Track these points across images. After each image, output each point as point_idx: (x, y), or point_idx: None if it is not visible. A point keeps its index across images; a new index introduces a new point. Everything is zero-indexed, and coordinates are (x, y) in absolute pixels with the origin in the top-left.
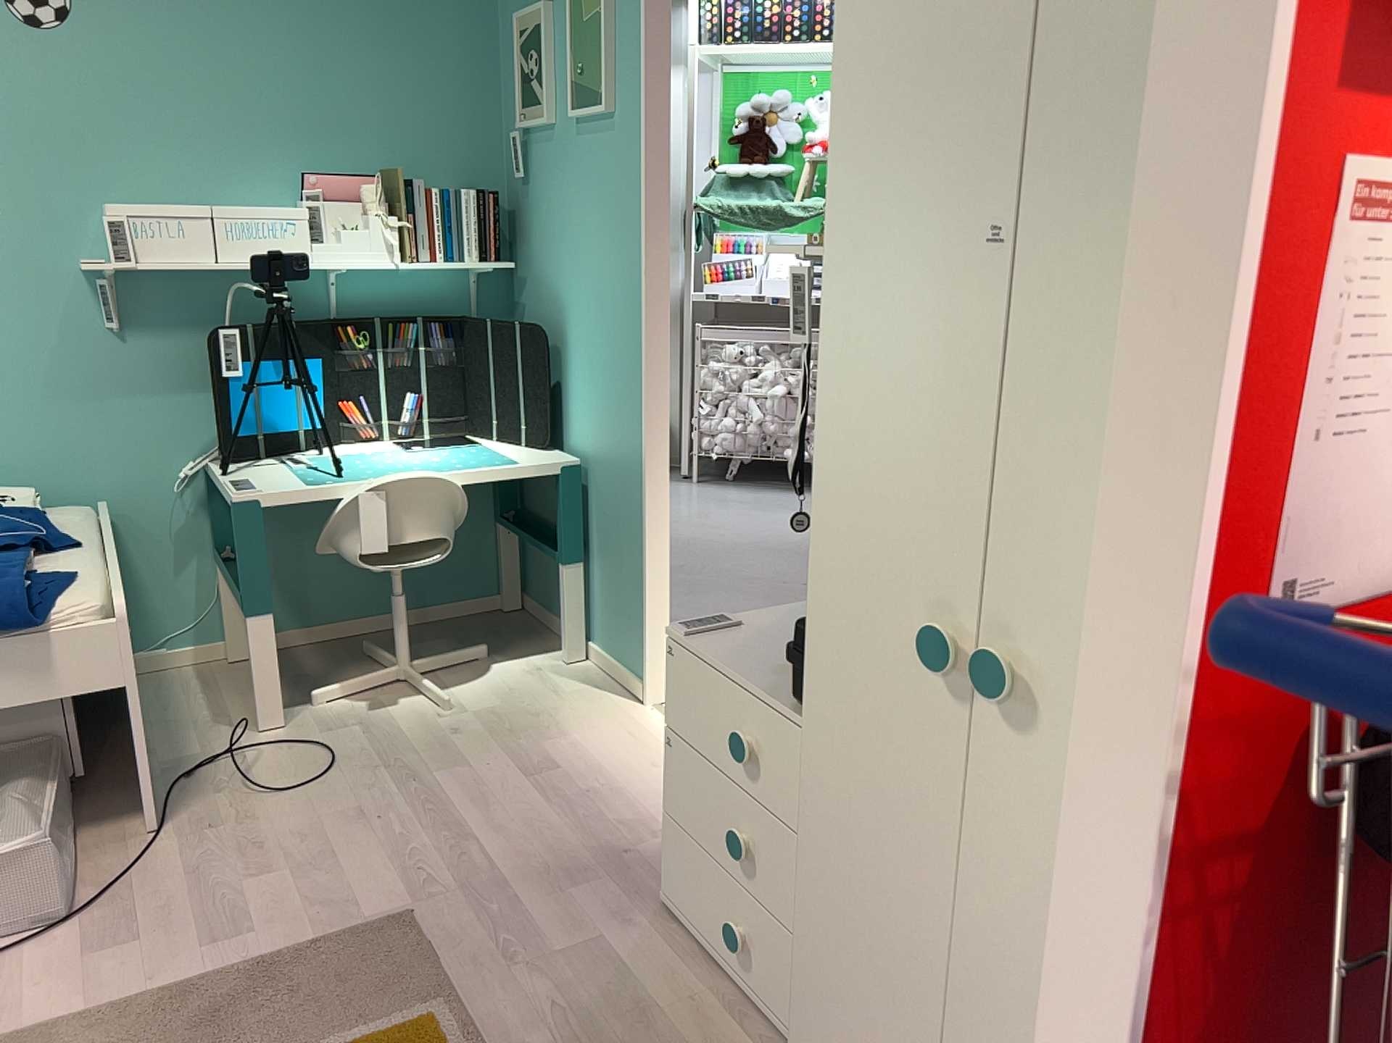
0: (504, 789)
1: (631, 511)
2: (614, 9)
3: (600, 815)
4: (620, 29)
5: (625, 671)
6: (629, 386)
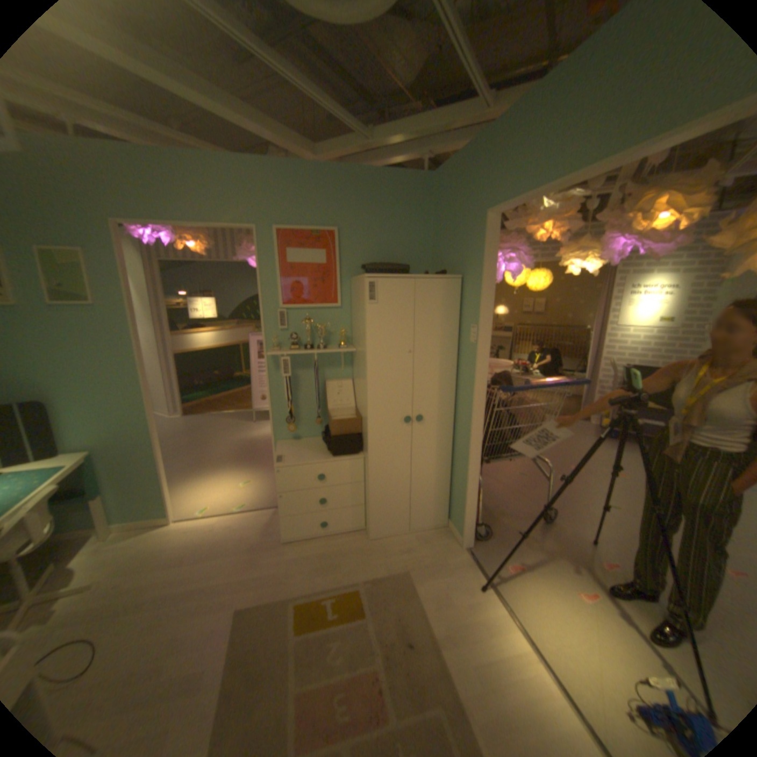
0: (181, 575)
1: (141, 459)
2: (86, 262)
3: (225, 551)
4: (95, 271)
5: (147, 521)
6: (130, 412)
